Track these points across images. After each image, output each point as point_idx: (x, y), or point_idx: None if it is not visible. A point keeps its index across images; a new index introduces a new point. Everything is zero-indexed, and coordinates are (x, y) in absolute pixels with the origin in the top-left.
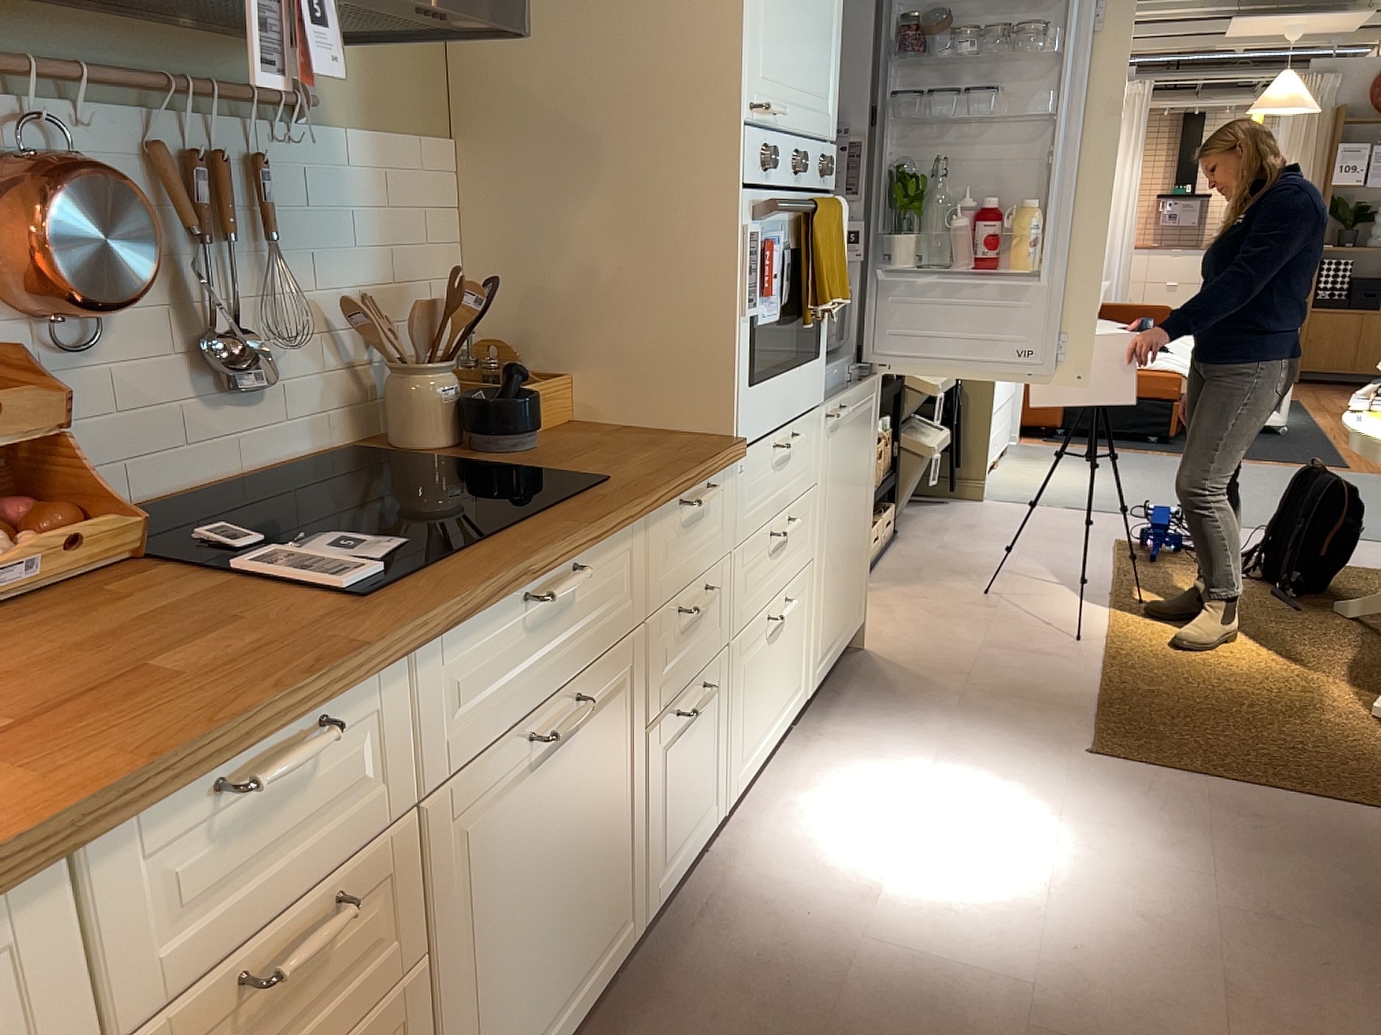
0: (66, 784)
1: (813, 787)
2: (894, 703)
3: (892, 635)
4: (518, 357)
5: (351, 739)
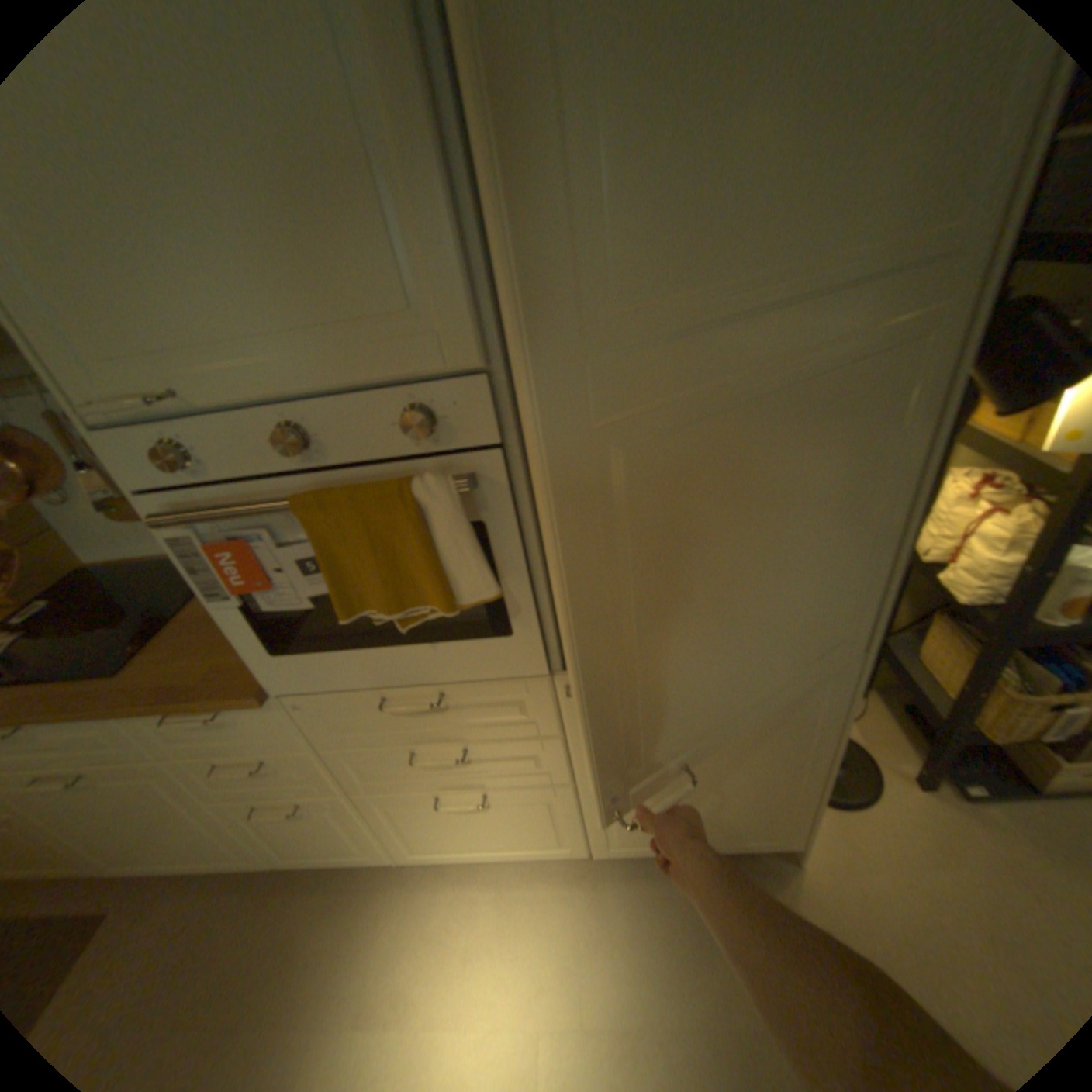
0: None
1: (505, 915)
2: (696, 946)
3: (866, 890)
4: None
5: None
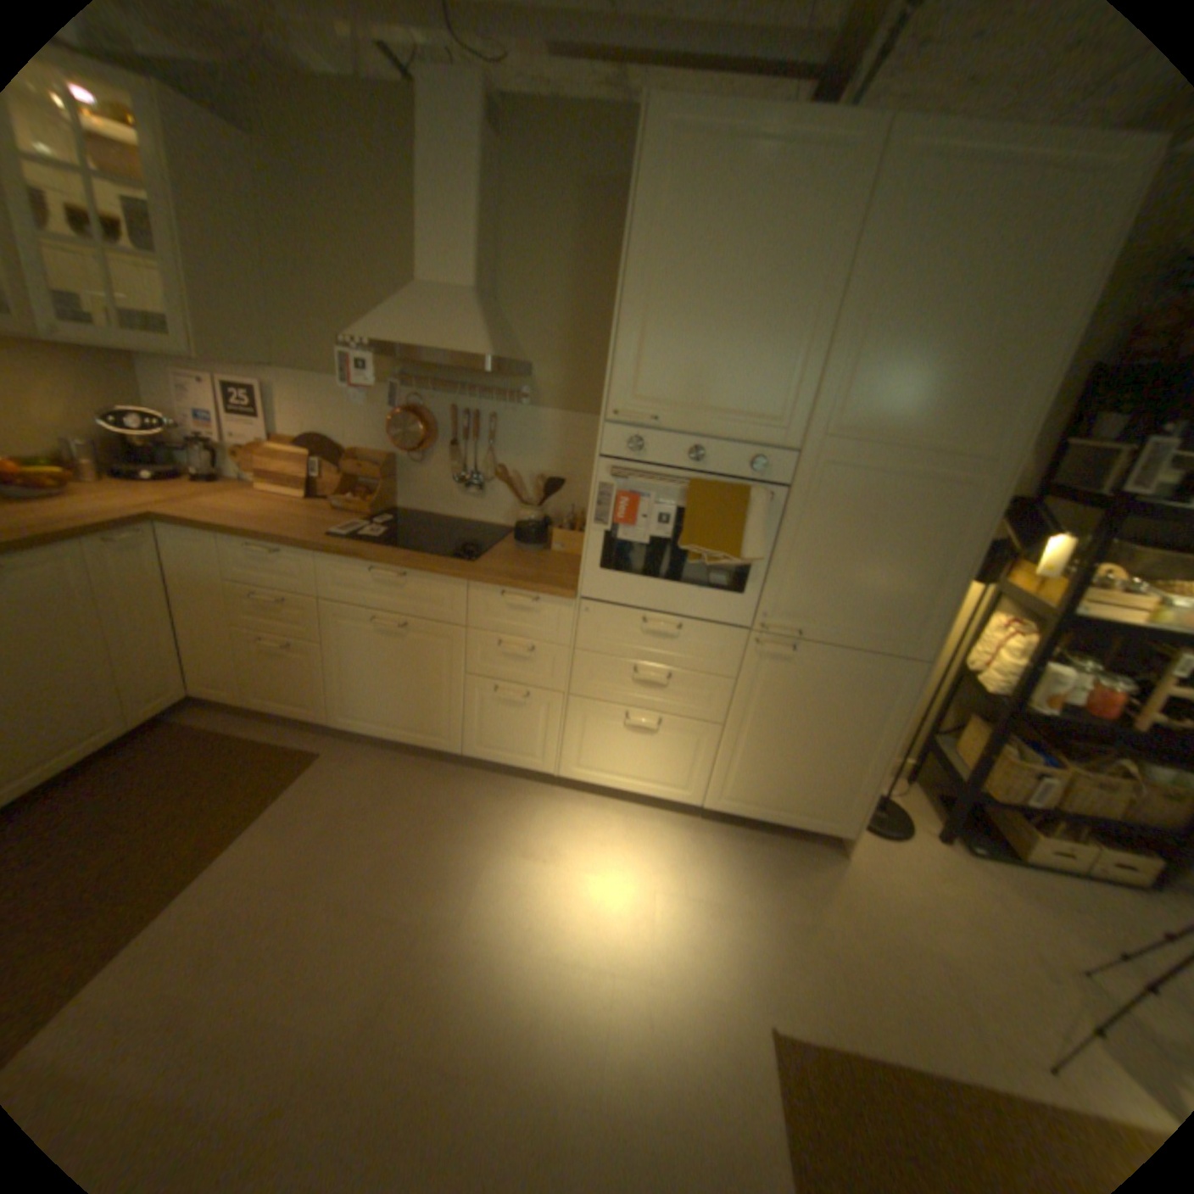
0: (219, 523)
1: (630, 830)
2: (769, 878)
3: (892, 880)
4: (578, 520)
5: (292, 564)
